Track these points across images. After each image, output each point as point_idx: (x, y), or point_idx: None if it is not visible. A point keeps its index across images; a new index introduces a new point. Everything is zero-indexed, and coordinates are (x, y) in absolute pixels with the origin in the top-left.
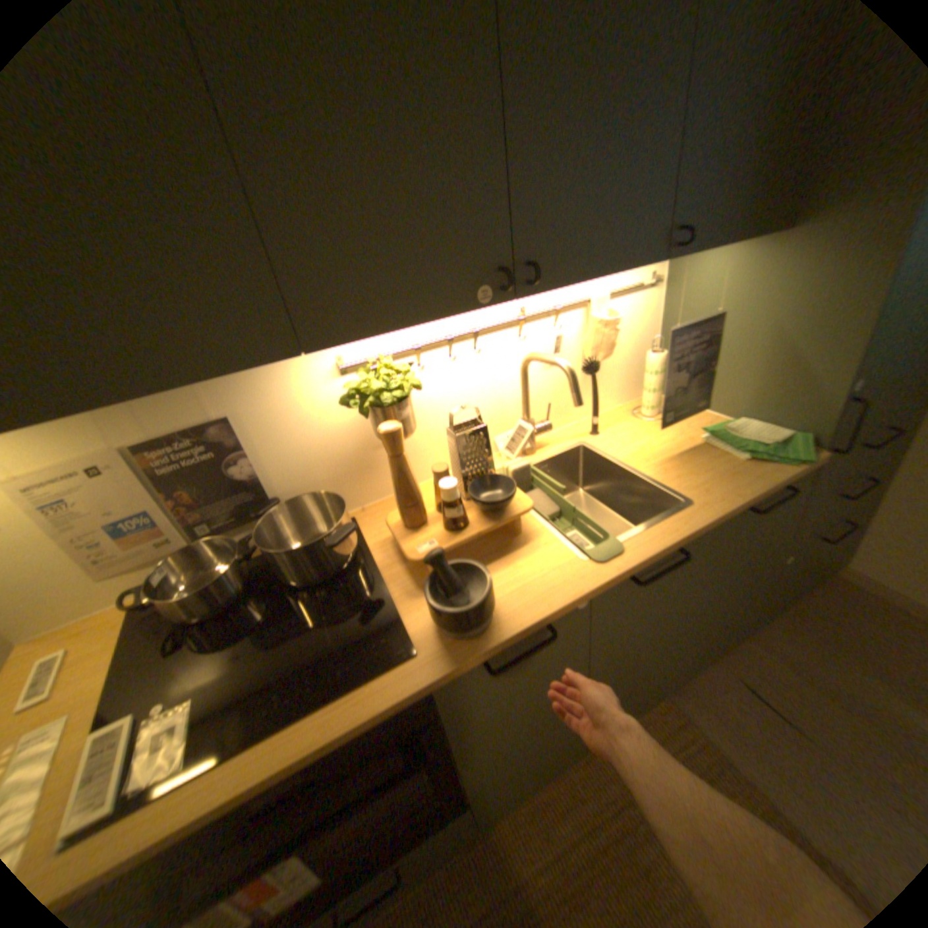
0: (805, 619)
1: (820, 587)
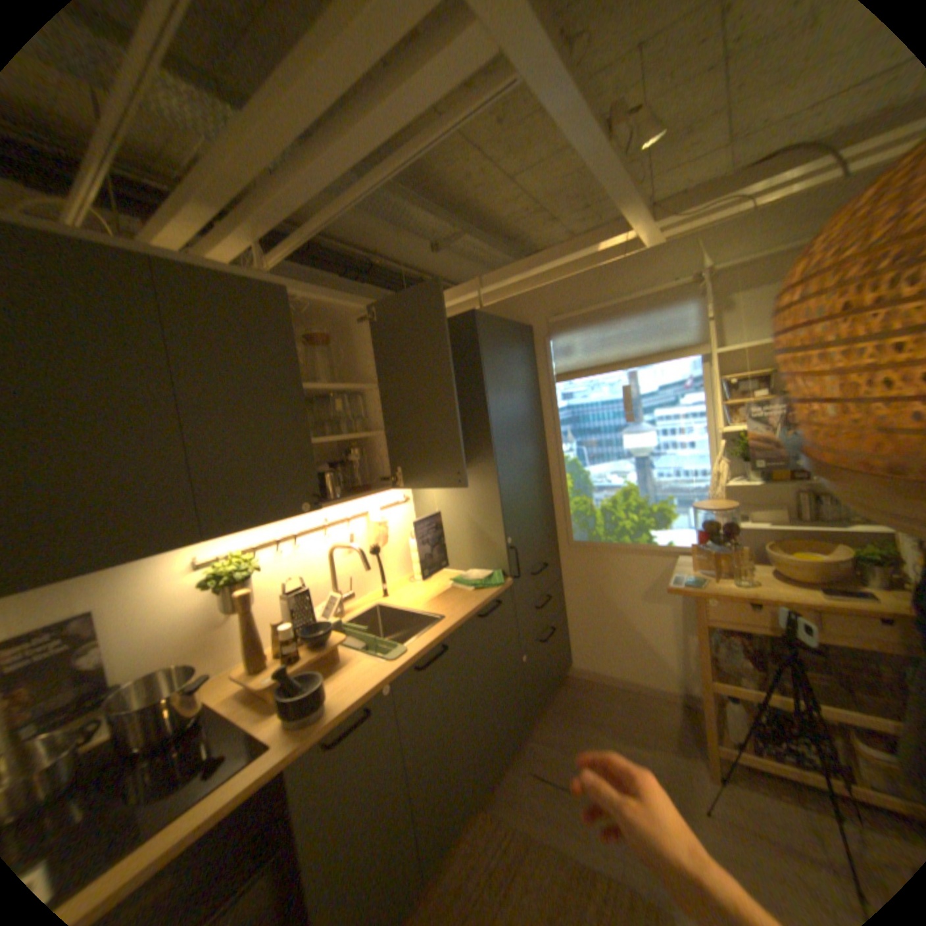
0: (558, 713)
1: (563, 688)
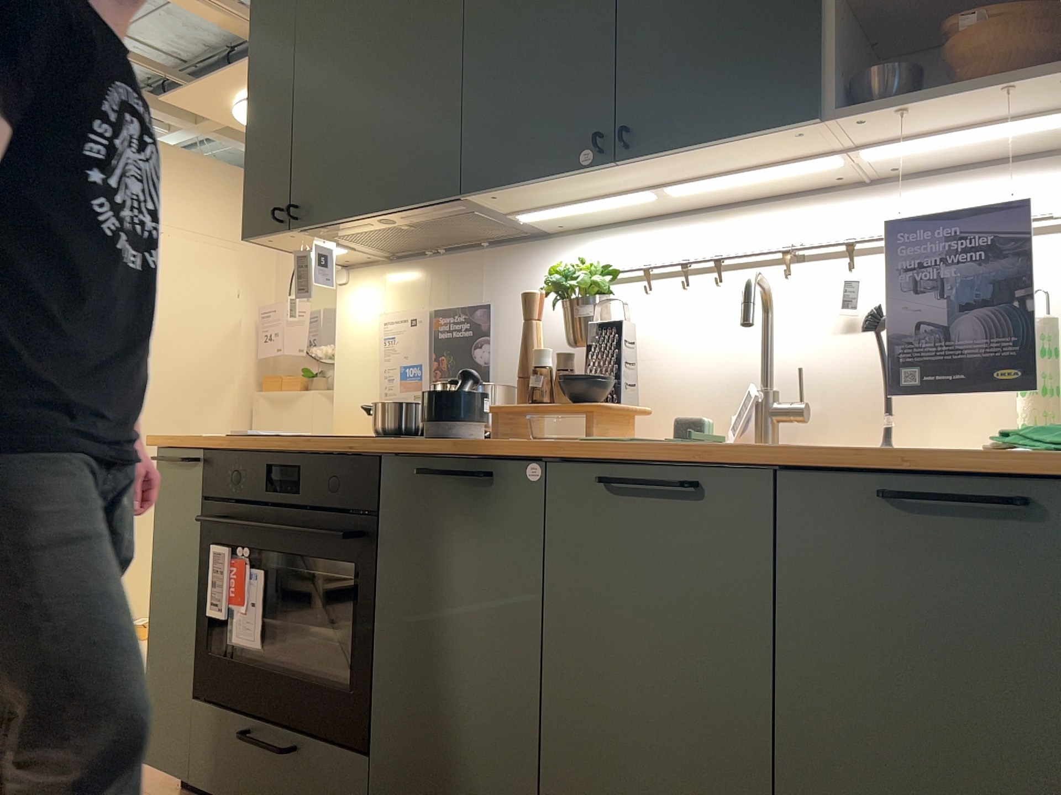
0: None
1: None
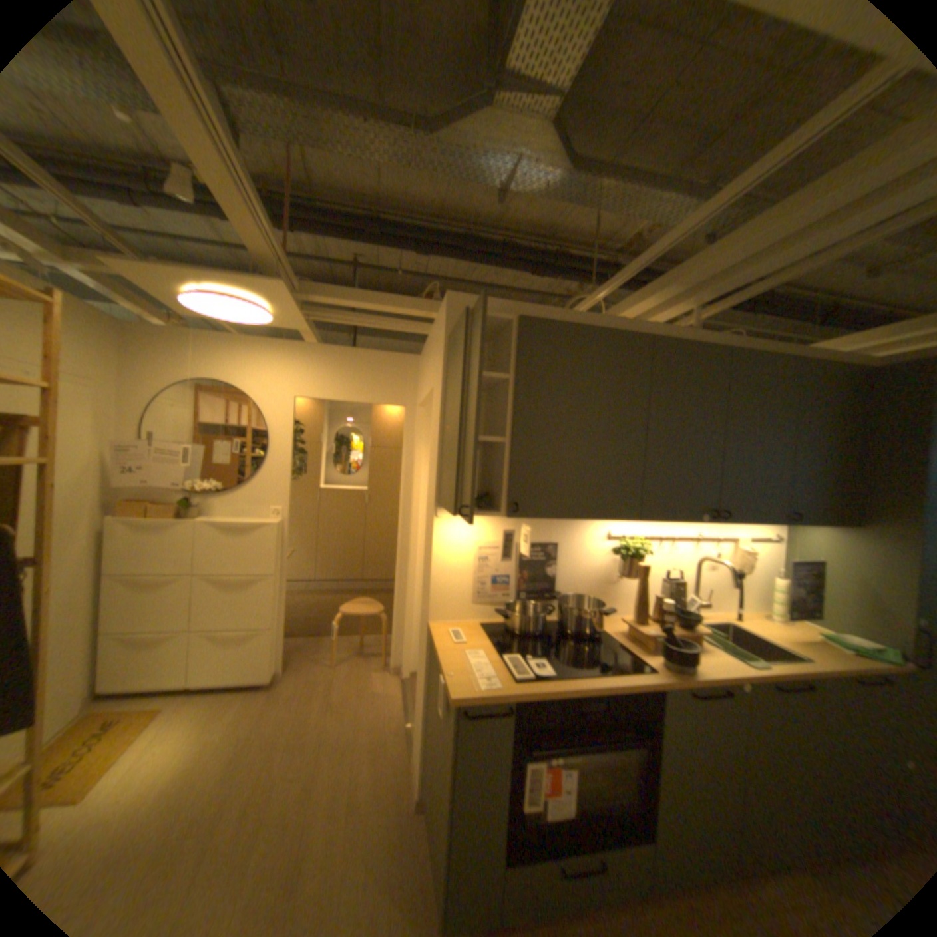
0: None
1: None
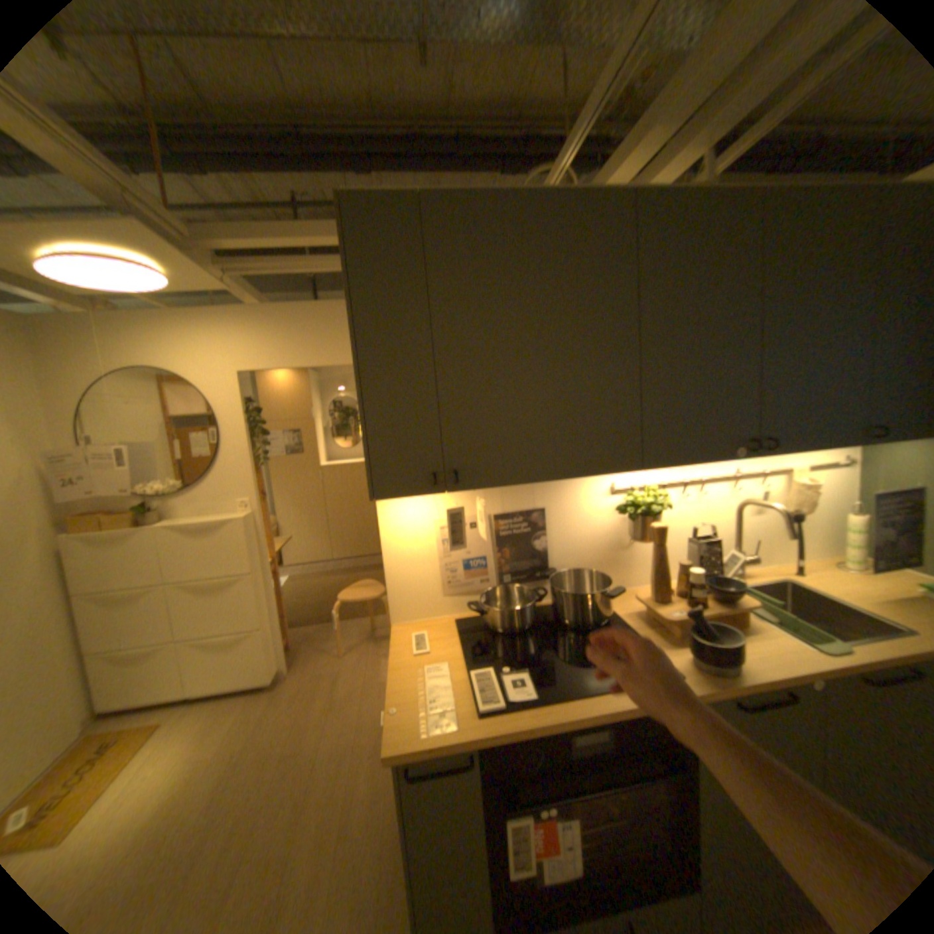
0: None
1: None
